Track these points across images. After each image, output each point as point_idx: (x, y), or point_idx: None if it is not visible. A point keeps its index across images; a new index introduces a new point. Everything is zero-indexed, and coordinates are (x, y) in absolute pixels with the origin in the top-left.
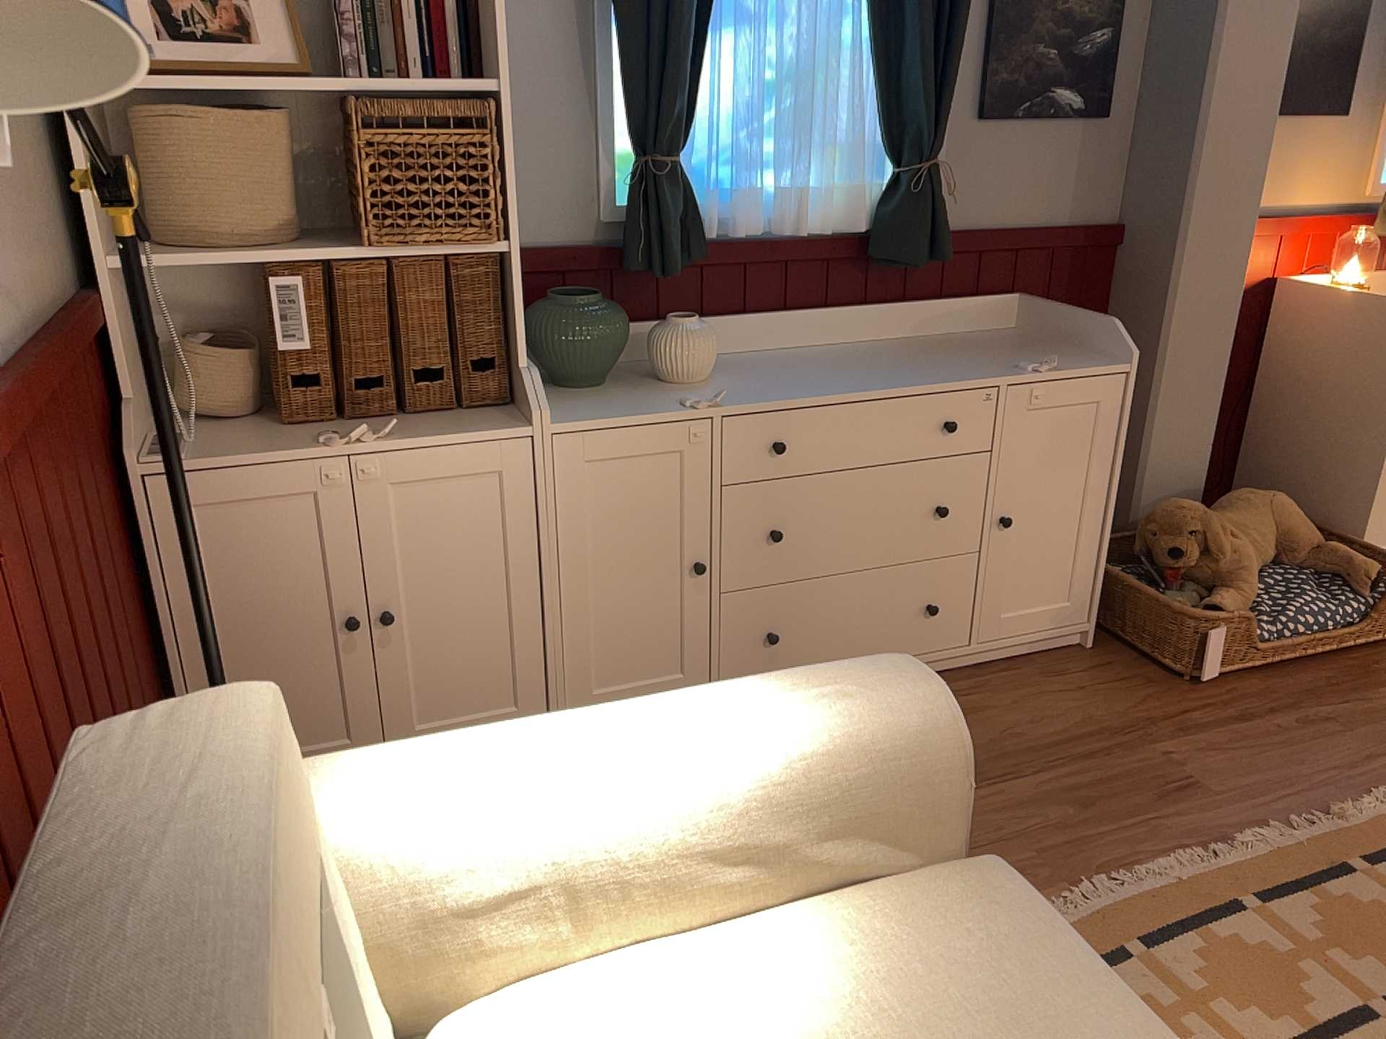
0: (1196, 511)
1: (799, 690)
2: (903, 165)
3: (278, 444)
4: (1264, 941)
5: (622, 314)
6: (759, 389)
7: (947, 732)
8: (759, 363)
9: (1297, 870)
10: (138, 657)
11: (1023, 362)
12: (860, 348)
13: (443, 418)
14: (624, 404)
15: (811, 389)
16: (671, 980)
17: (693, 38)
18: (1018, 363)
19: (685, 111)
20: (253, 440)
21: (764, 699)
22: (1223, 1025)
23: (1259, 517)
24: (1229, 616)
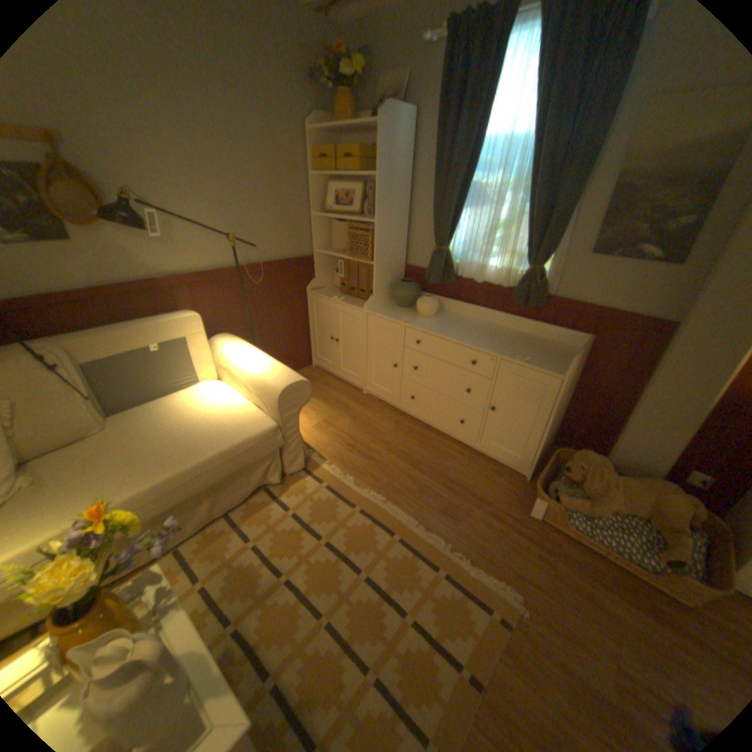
0: (595, 463)
1: (278, 371)
2: (529, 266)
3: (330, 295)
4: (380, 543)
5: (418, 291)
6: (429, 325)
7: (281, 394)
8: (456, 320)
9: (425, 553)
10: (296, 325)
11: (521, 355)
12: (500, 330)
13: (361, 302)
14: (394, 314)
15: (438, 330)
16: (228, 396)
17: (451, 209)
18: (524, 355)
19: (448, 233)
20: (331, 293)
21: (273, 368)
22: (338, 533)
23: (647, 495)
24: (567, 507)
